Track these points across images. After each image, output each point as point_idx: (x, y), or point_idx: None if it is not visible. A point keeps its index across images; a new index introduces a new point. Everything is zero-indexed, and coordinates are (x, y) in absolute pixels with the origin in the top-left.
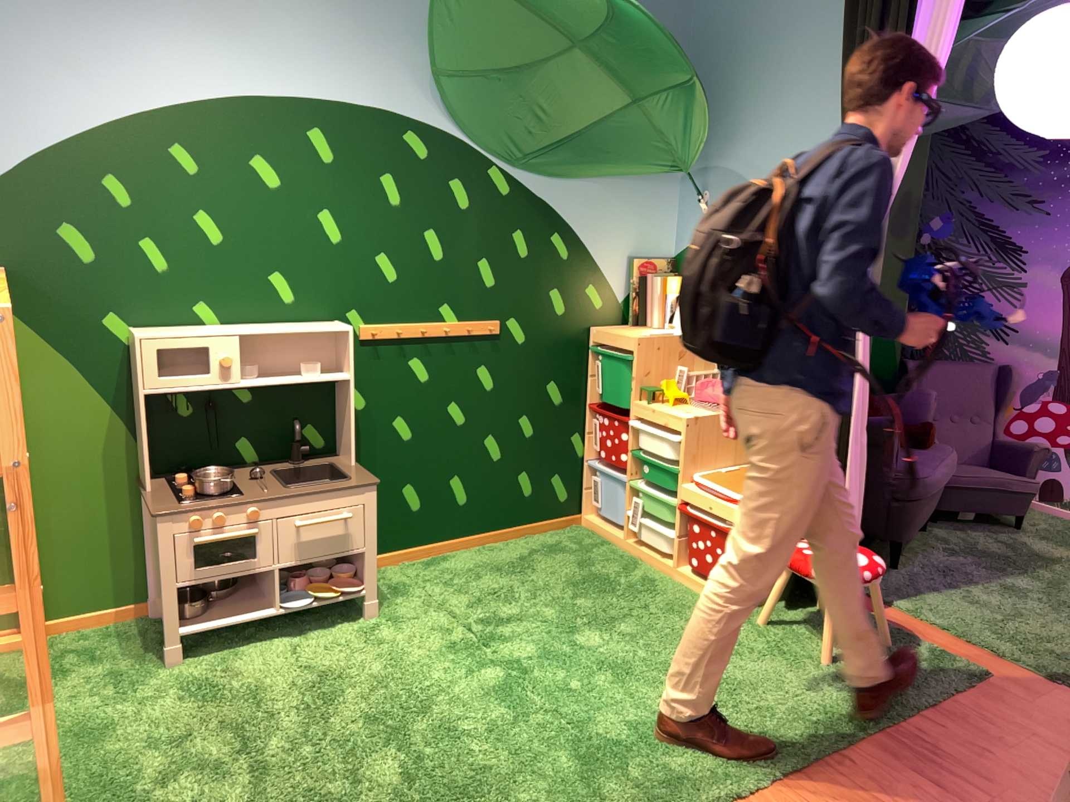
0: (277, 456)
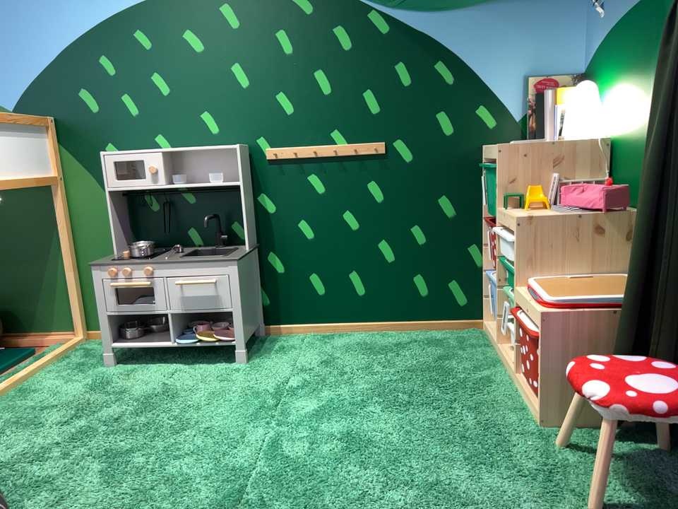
0: (210, 242)
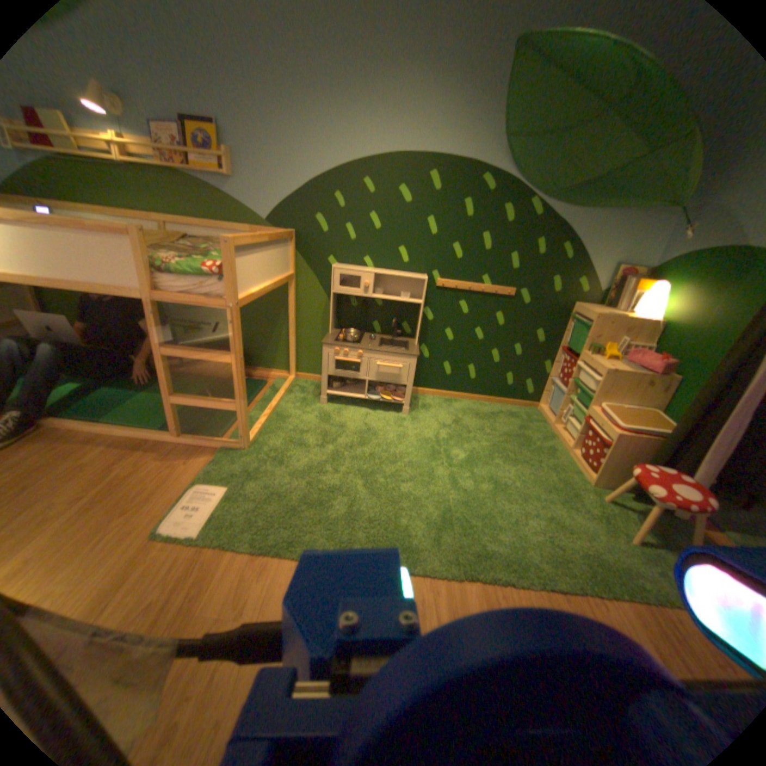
0: (384, 331)
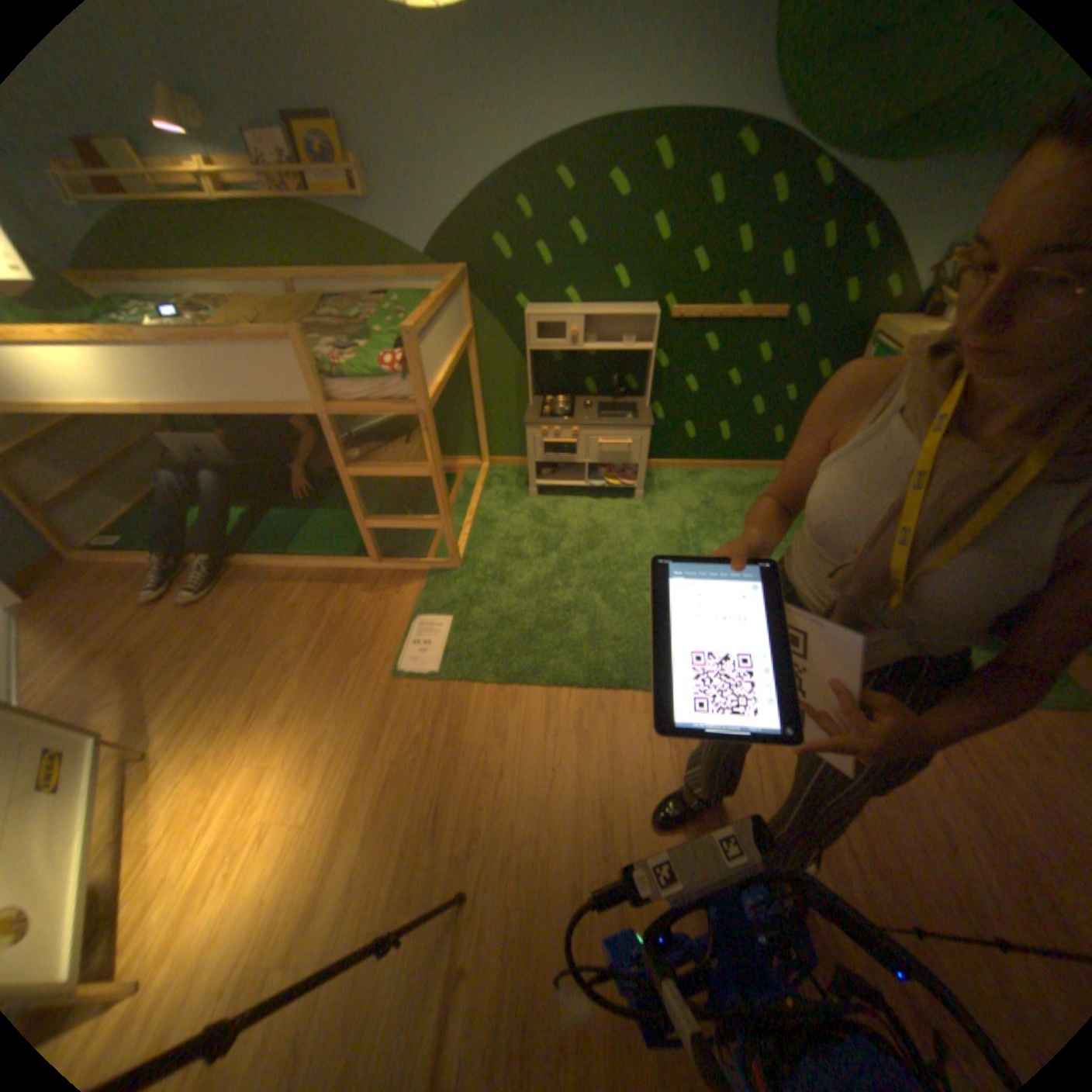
0: (604, 393)
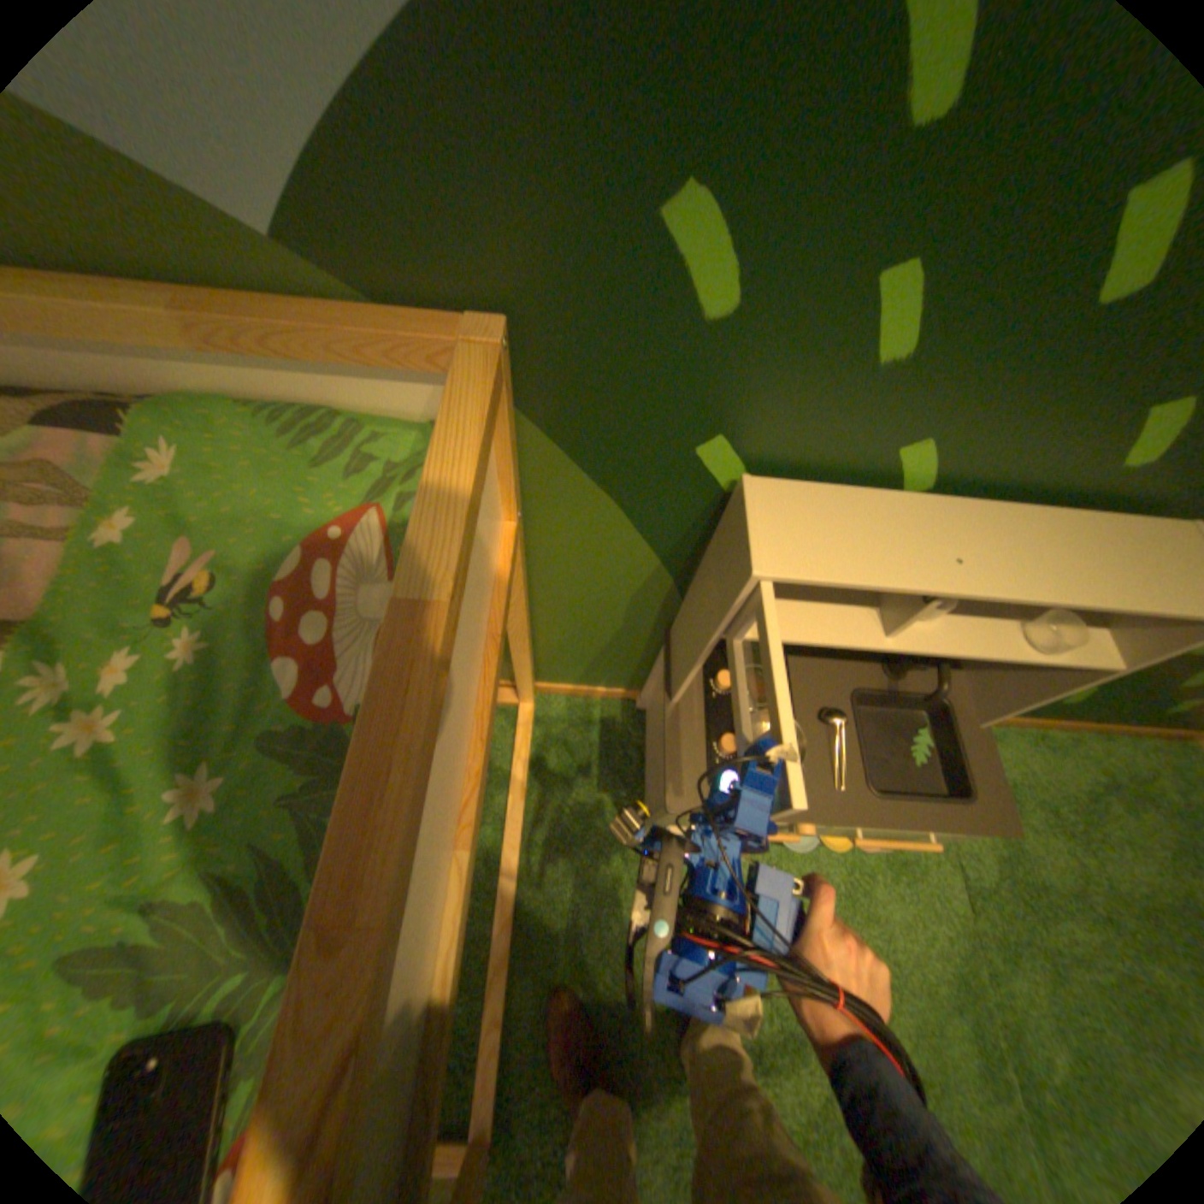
0: None
